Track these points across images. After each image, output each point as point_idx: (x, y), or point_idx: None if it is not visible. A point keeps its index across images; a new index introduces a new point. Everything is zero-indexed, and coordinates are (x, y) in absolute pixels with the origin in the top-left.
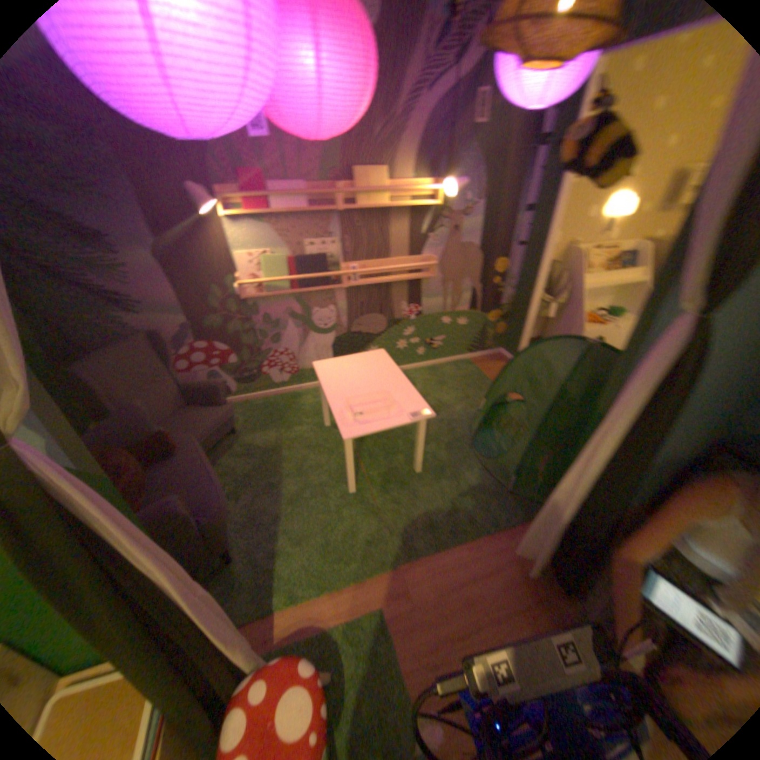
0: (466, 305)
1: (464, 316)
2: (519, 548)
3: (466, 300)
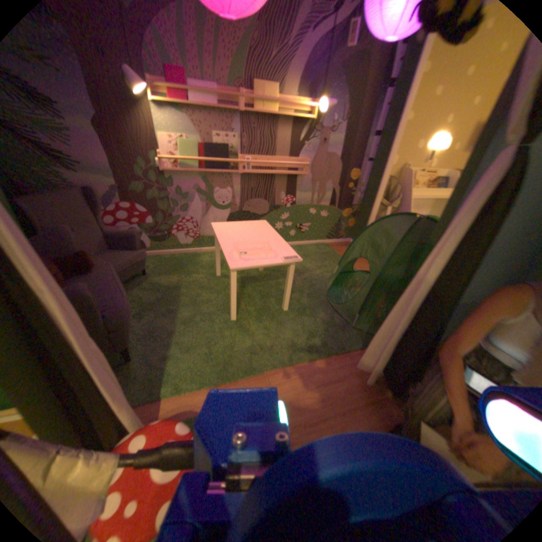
0: (325, 202)
1: (323, 210)
2: (356, 363)
3: (326, 197)
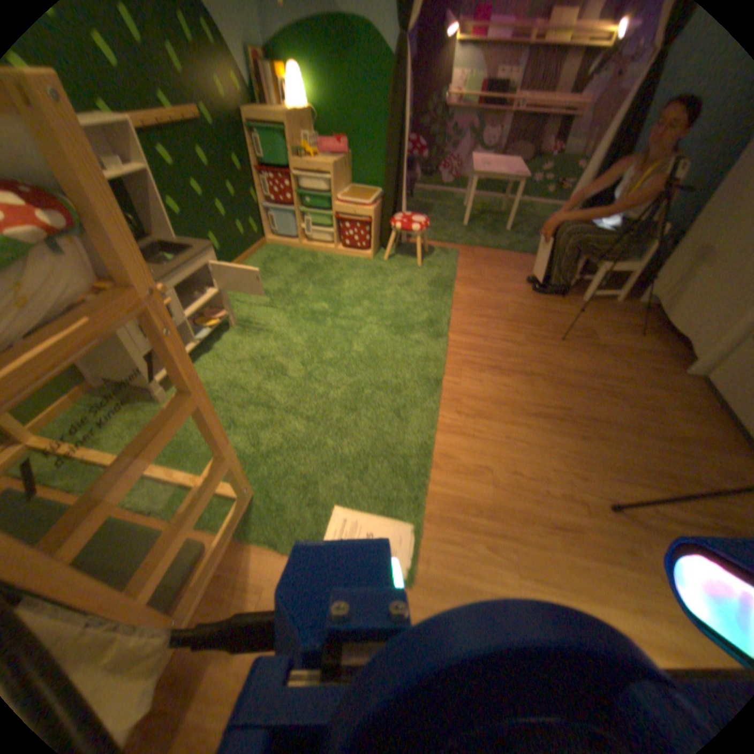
0: None
1: None
2: (539, 254)
3: None
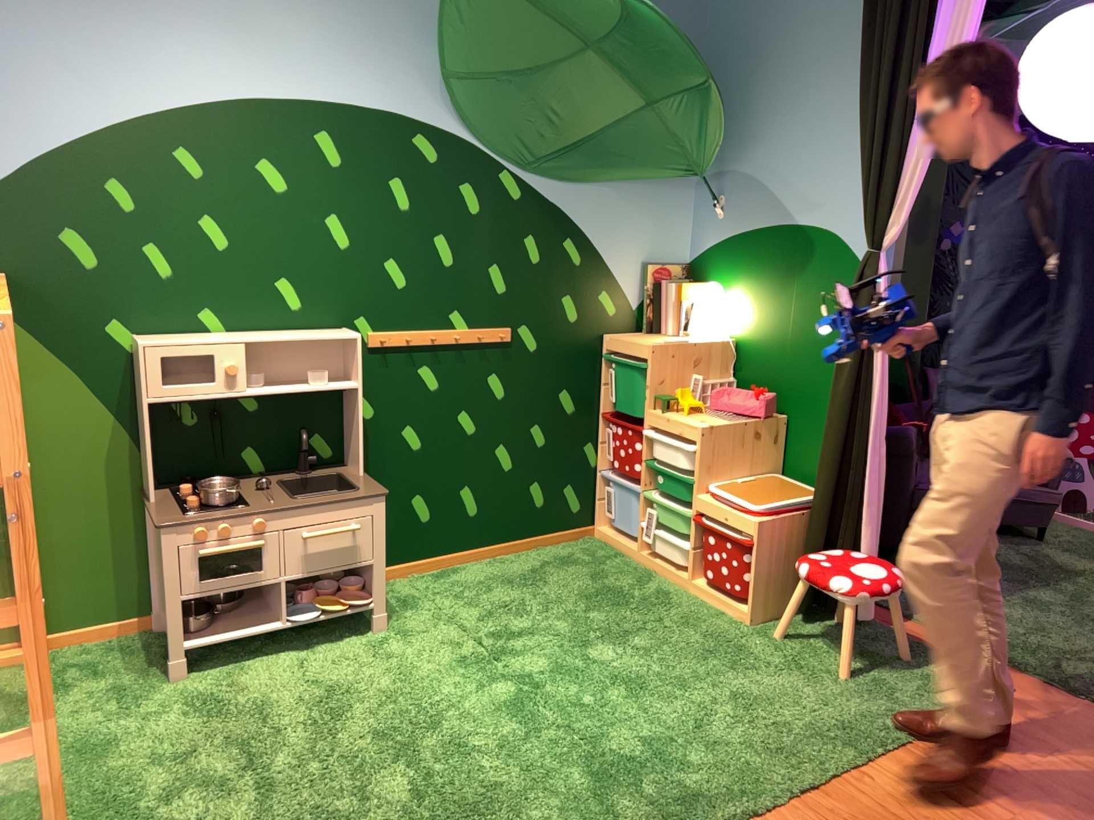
0: None
1: None
2: None
3: None
